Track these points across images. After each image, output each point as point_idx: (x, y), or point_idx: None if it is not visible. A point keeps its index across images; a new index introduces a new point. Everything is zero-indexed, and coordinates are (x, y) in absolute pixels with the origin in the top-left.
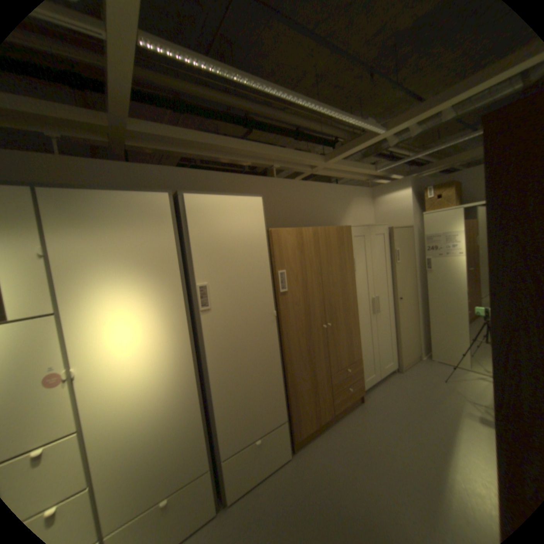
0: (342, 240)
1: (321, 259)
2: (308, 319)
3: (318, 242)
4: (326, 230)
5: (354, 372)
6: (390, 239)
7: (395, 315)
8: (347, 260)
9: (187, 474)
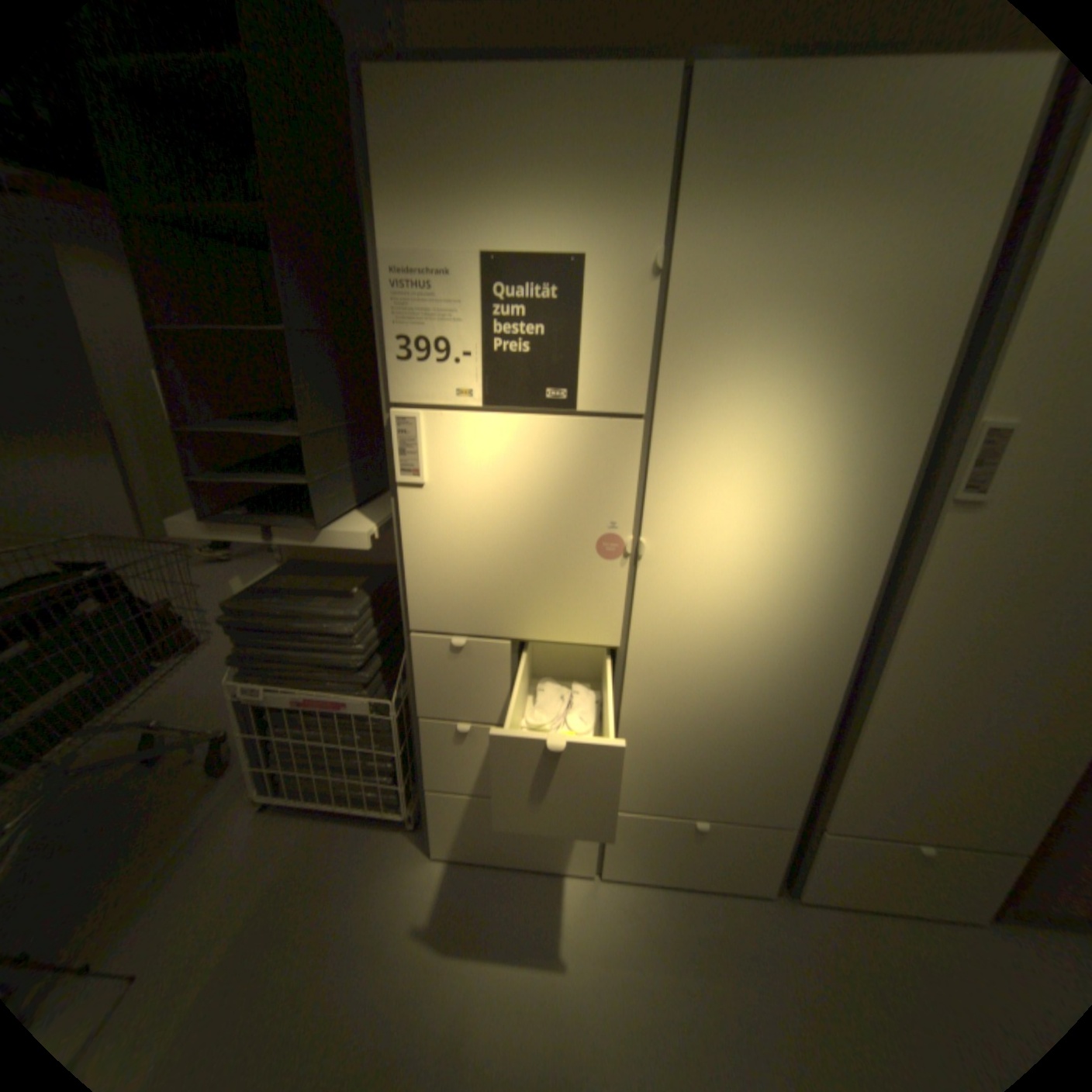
0: None
1: None
2: None
3: None
4: None
5: None
6: None
7: None
8: None
9: (757, 812)
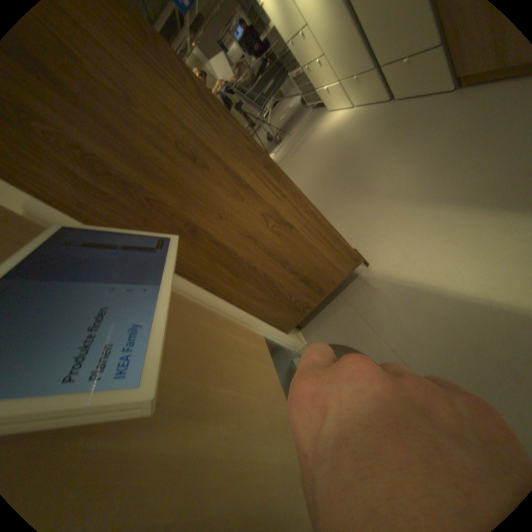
0: None
1: None
2: None
3: None
4: None
5: None
6: None
7: None
8: None
9: (361, 64)
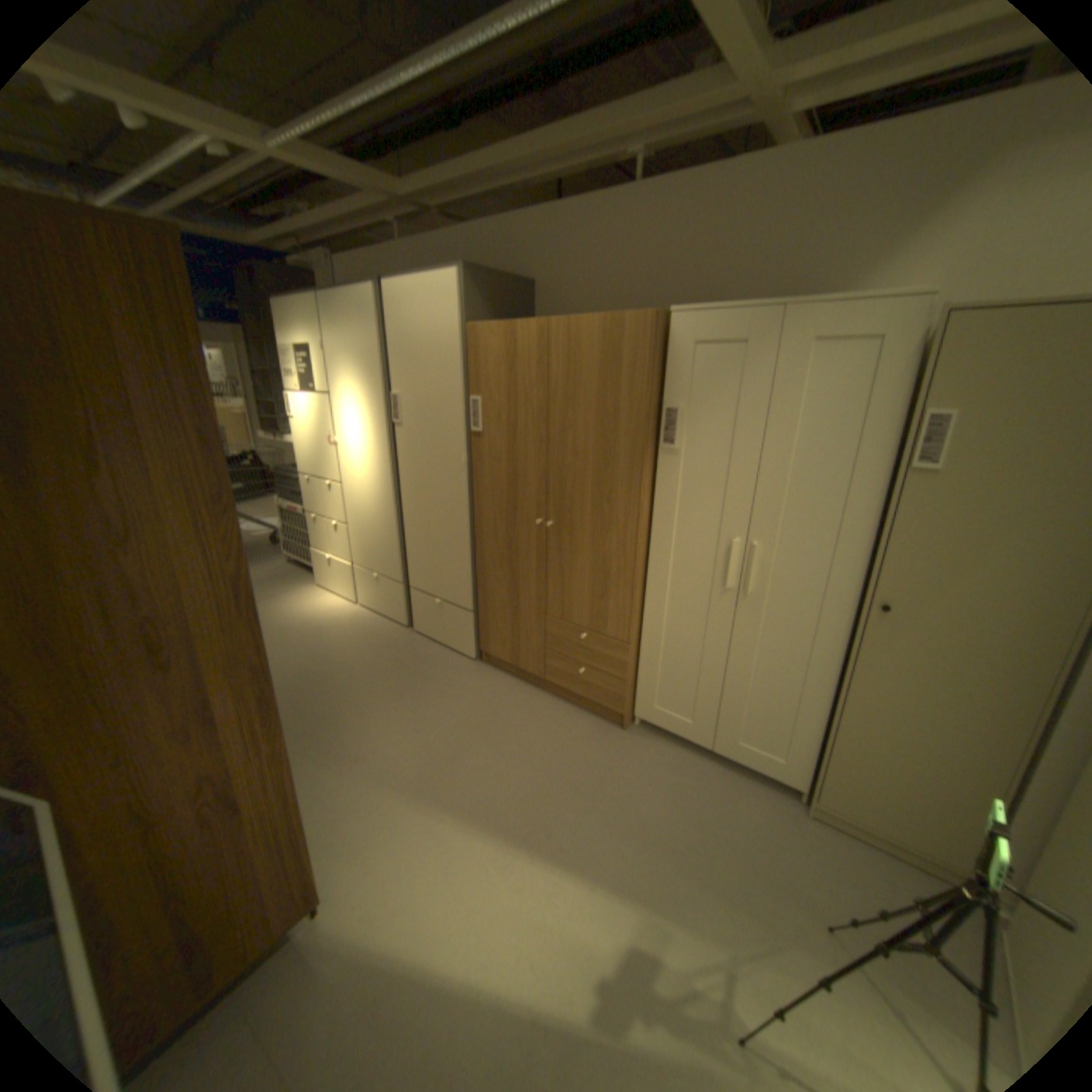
0: (618, 350)
1: (553, 390)
2: (514, 494)
3: (549, 353)
4: (572, 326)
5: (602, 651)
6: (926, 361)
7: (852, 648)
8: (625, 404)
9: (389, 570)
